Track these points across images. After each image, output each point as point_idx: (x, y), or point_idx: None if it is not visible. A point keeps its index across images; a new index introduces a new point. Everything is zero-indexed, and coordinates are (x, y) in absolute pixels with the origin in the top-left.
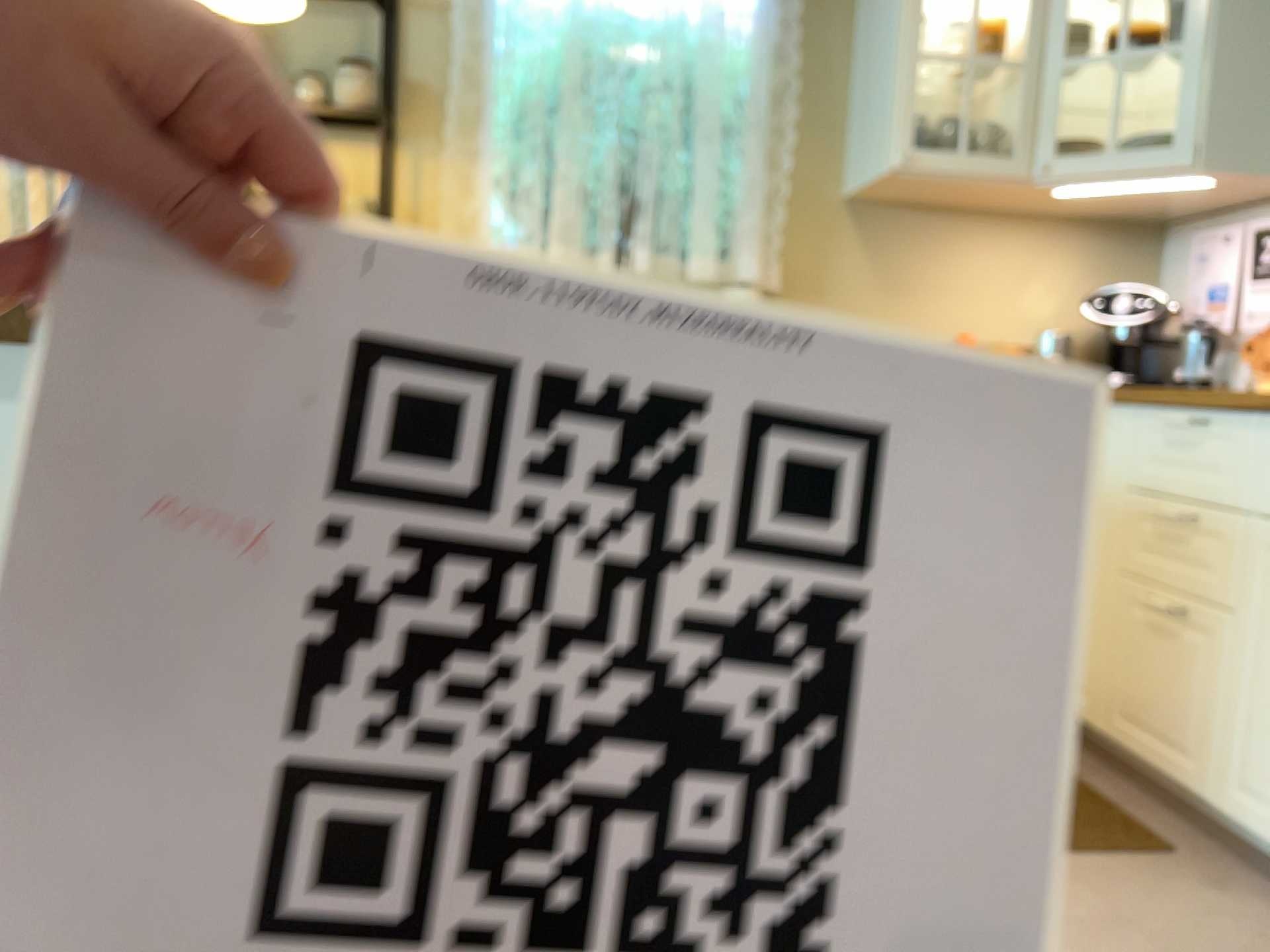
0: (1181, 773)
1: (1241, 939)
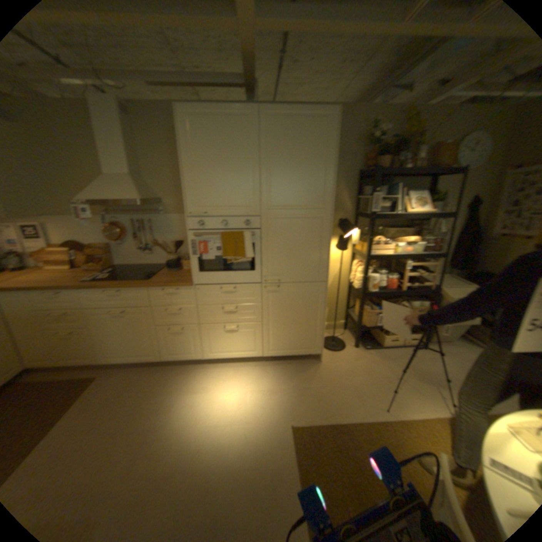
0: (86, 361)
1: (122, 381)
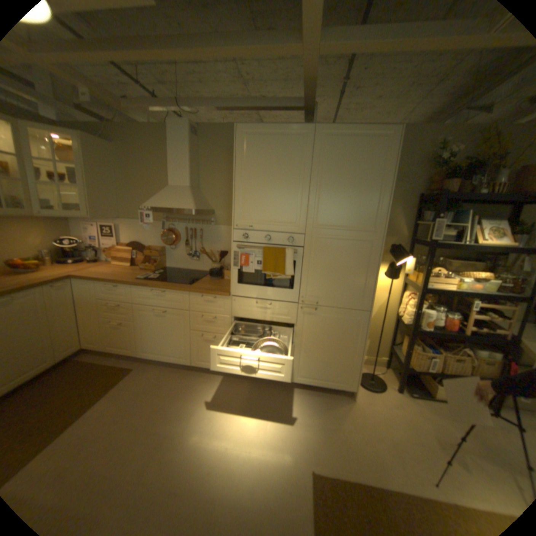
0: (126, 354)
1: (153, 379)
